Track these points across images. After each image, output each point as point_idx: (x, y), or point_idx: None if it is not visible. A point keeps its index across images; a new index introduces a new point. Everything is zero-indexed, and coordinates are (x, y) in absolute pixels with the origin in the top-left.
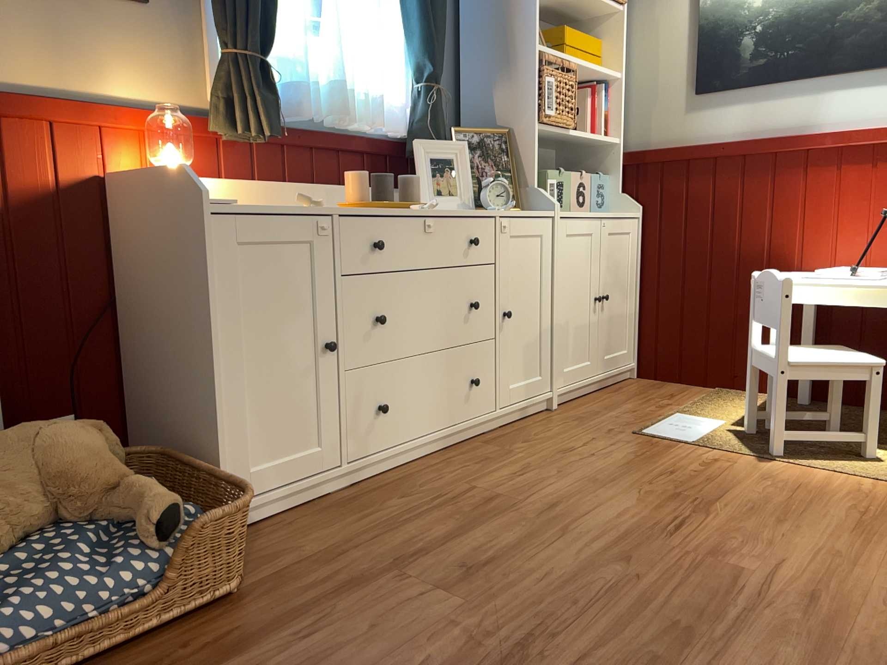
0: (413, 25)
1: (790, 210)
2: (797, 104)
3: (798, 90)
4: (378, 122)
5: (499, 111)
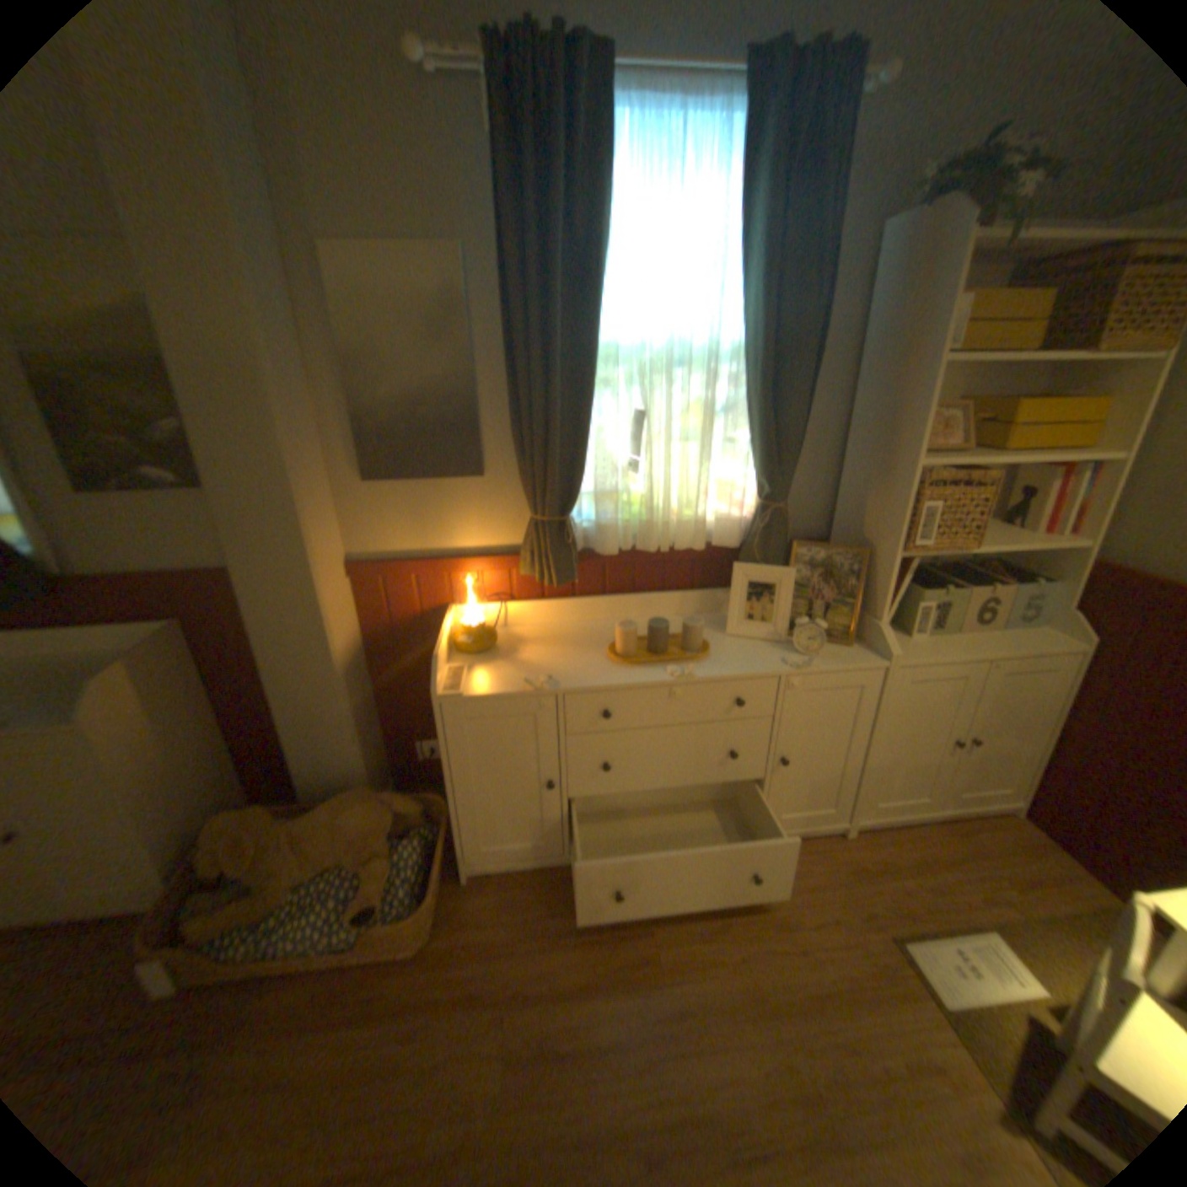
0: (755, 441)
1: None
2: None
3: None
4: (695, 546)
5: (867, 519)
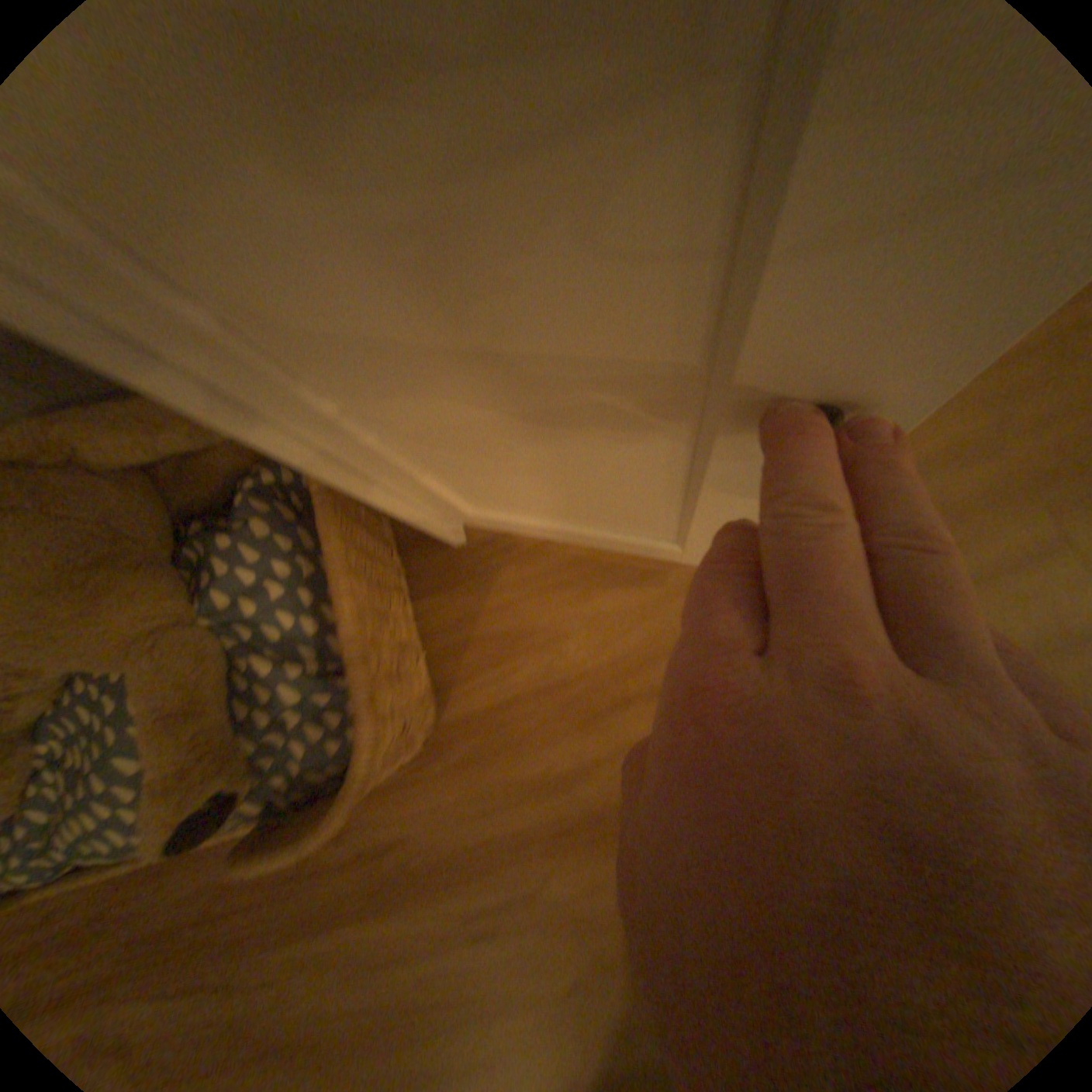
0: None
1: None
2: None
3: None
4: None
5: None
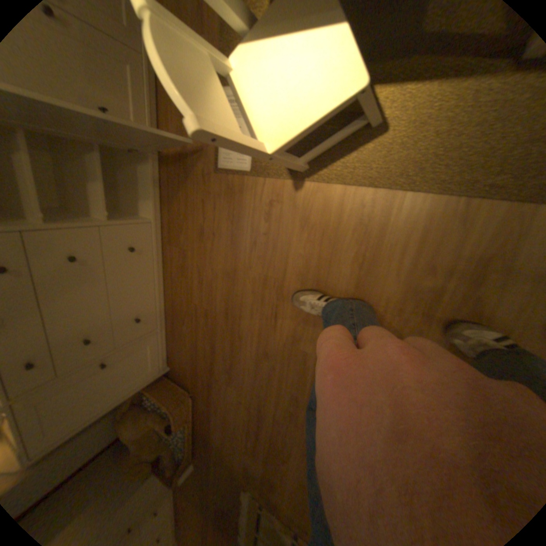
0: None
1: None
2: None
3: None
4: None
5: None
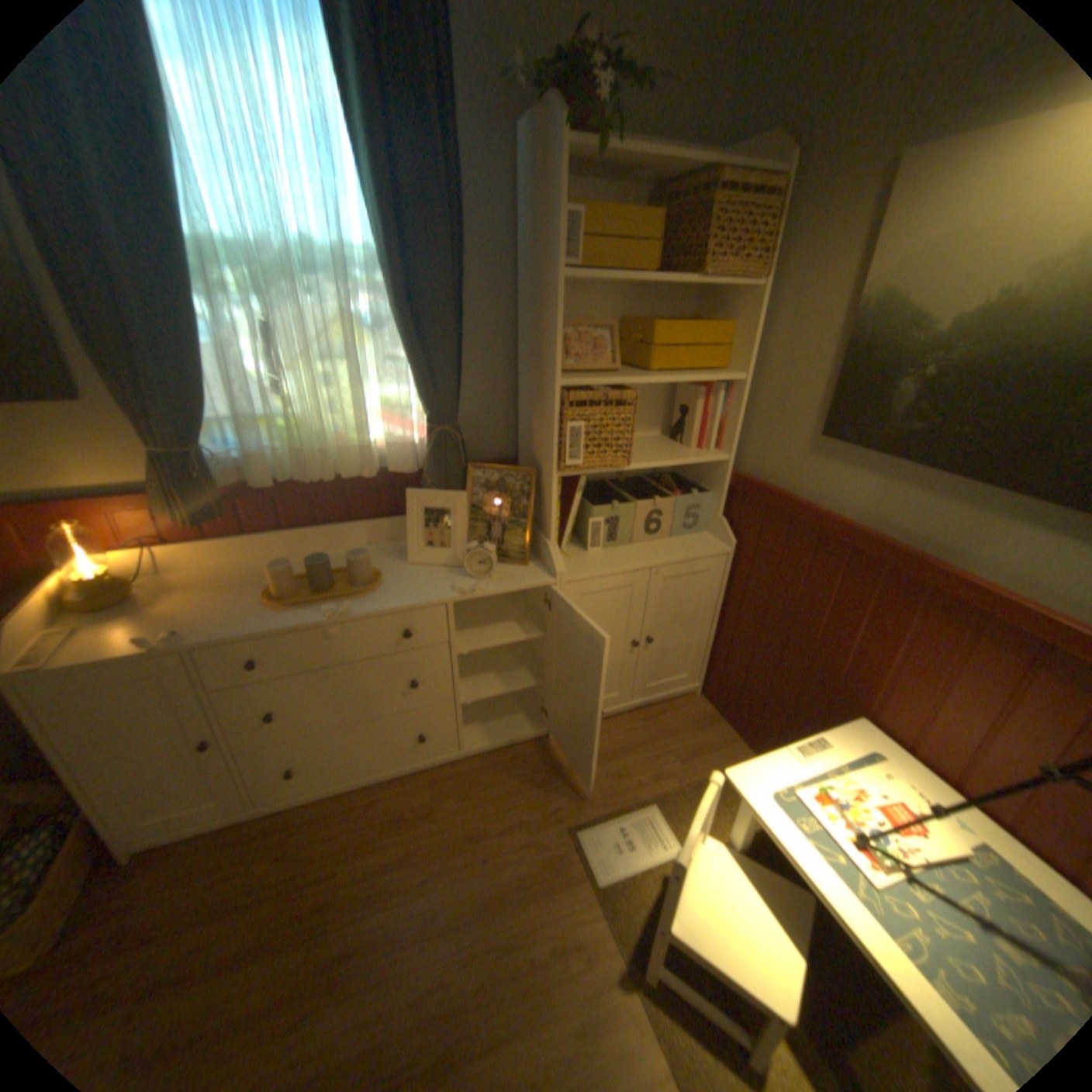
0: (408, 359)
1: (891, 648)
2: (957, 510)
3: (967, 490)
4: (364, 472)
5: (535, 439)
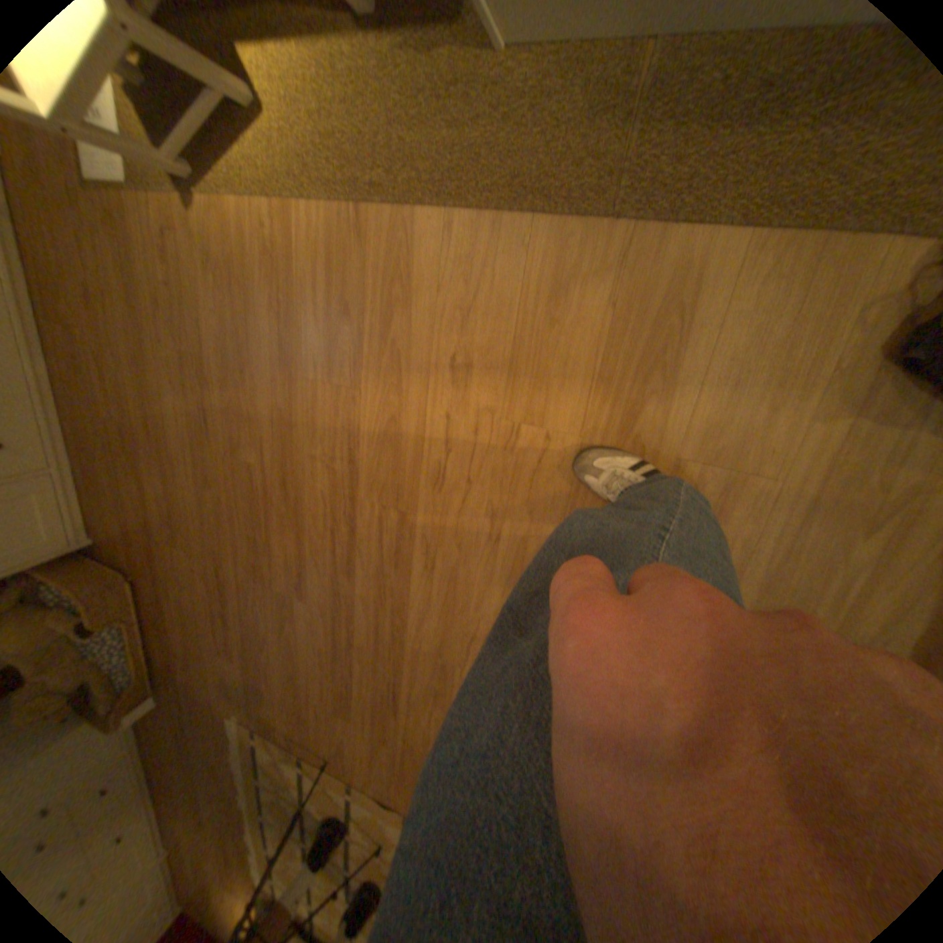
0: None
1: None
2: None
3: None
4: None
5: None
